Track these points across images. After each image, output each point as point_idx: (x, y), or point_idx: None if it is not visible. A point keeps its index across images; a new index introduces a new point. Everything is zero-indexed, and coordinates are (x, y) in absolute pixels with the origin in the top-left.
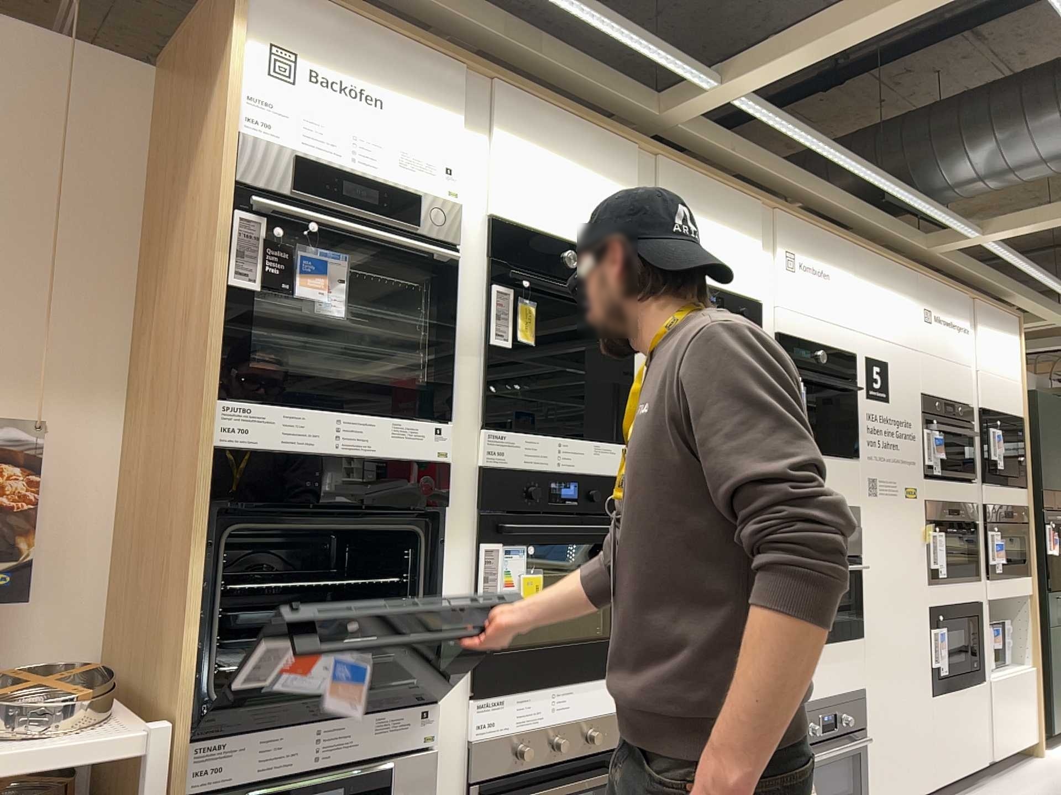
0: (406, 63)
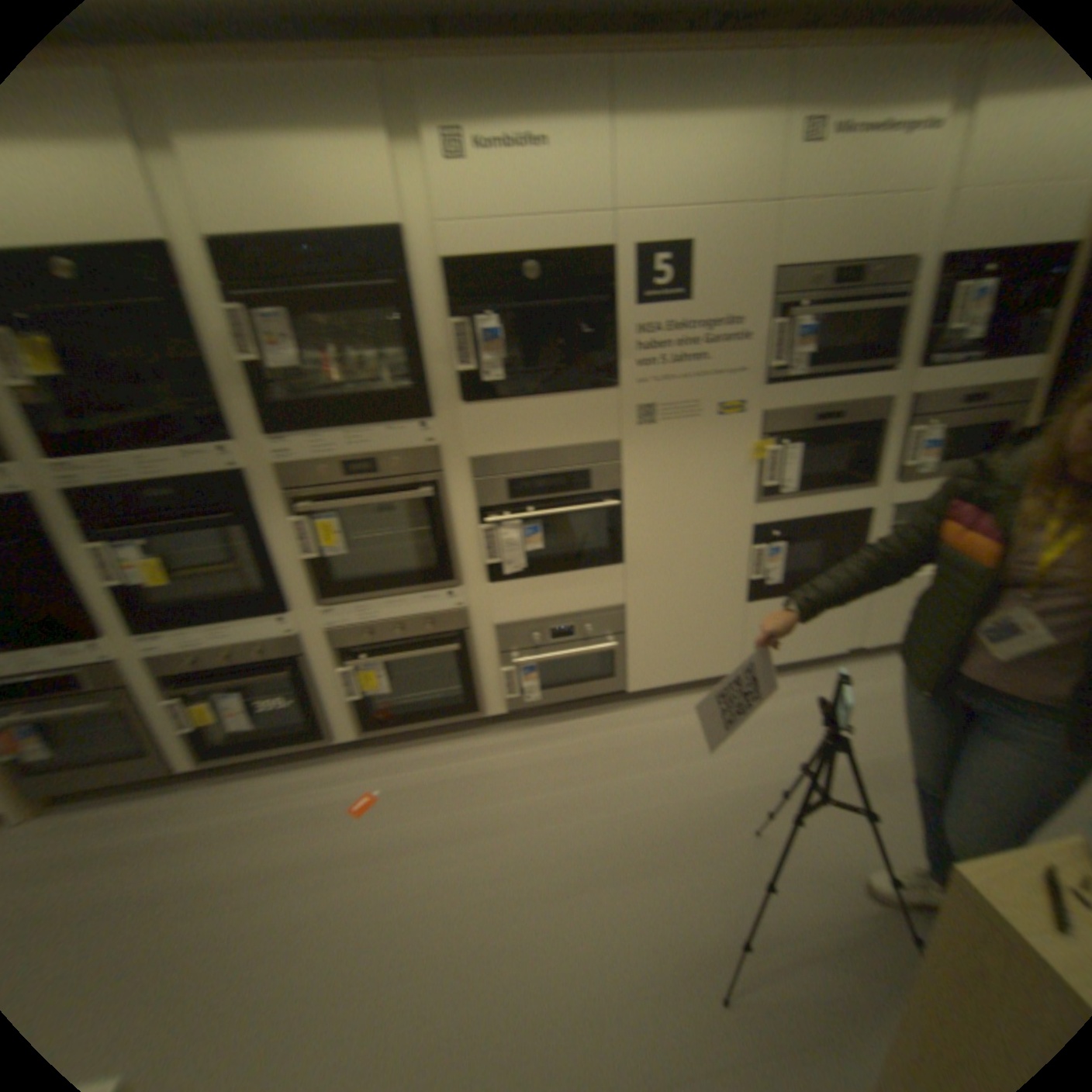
0: None
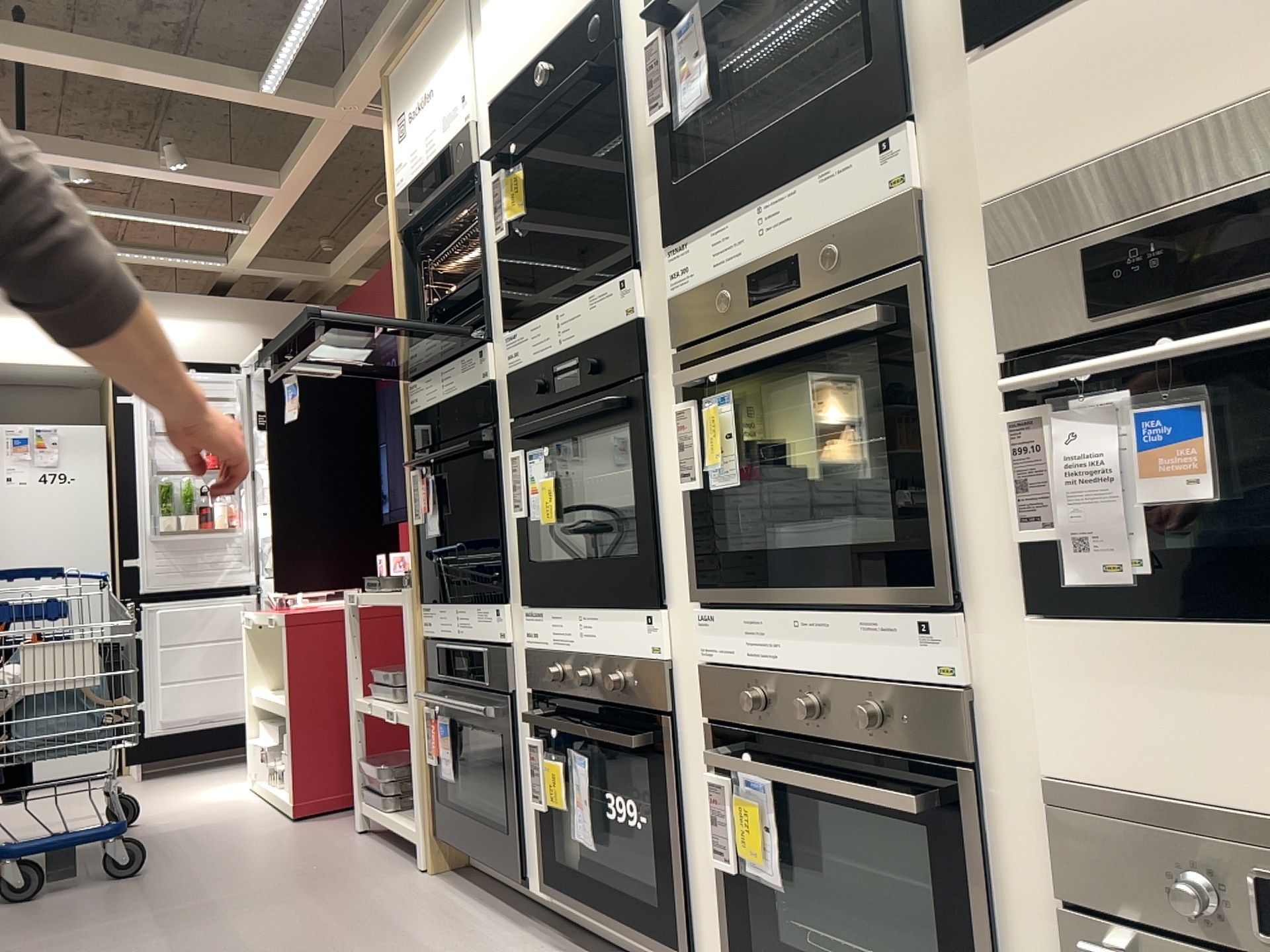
0: (433, 33)
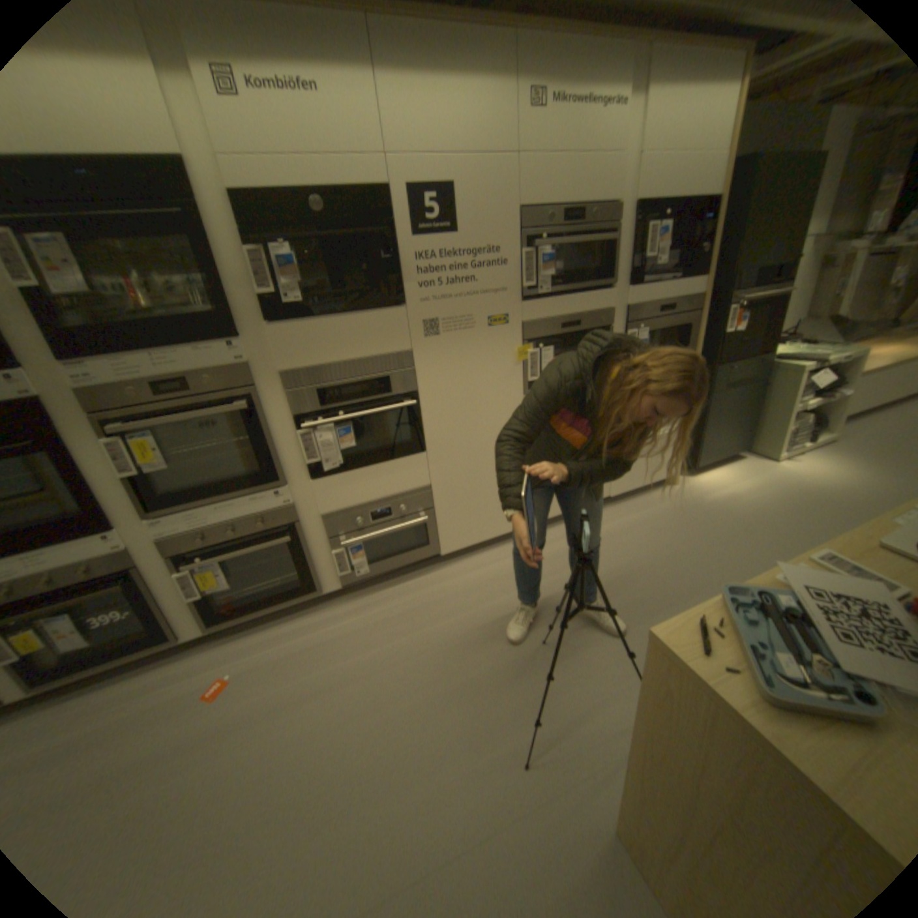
0: None
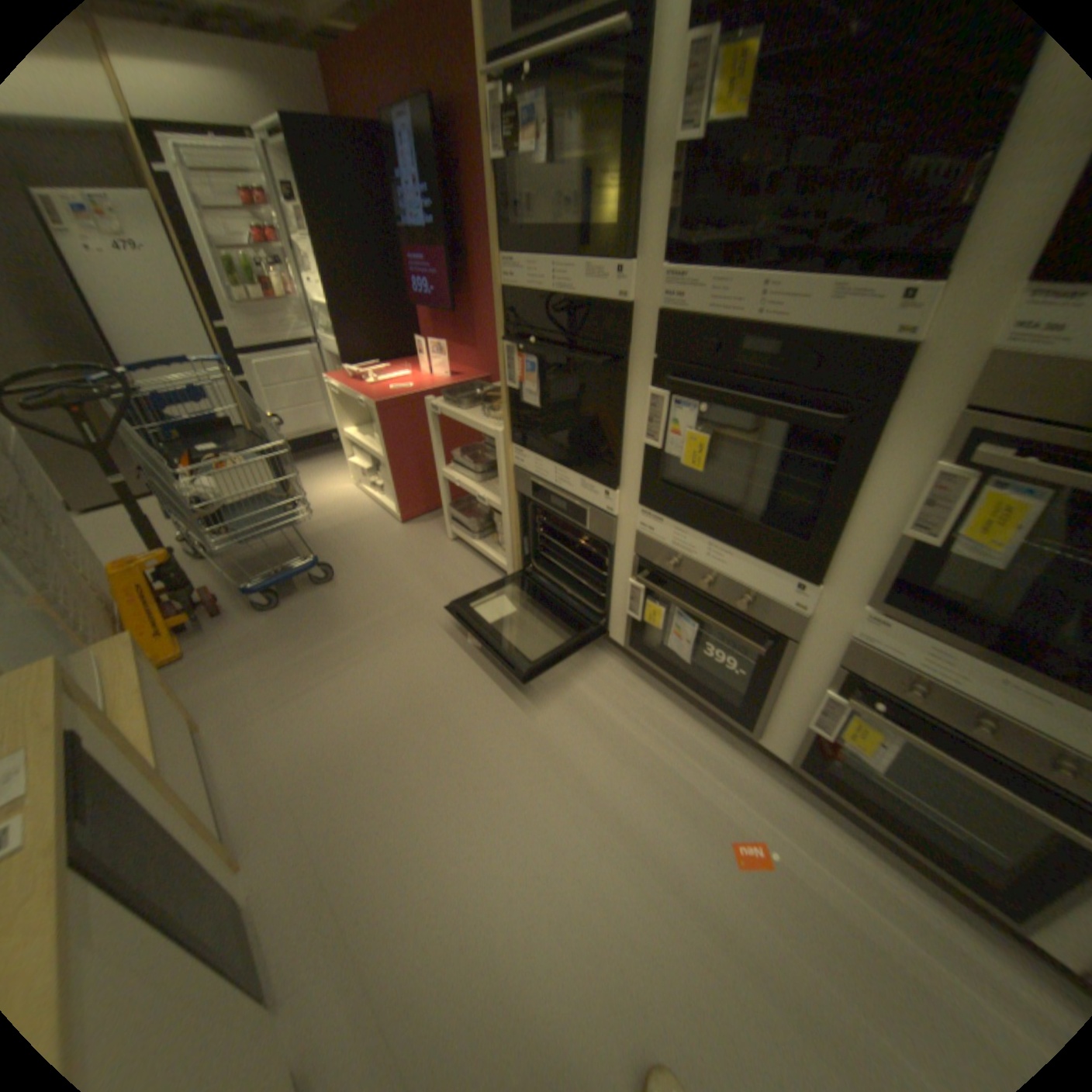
0: None
